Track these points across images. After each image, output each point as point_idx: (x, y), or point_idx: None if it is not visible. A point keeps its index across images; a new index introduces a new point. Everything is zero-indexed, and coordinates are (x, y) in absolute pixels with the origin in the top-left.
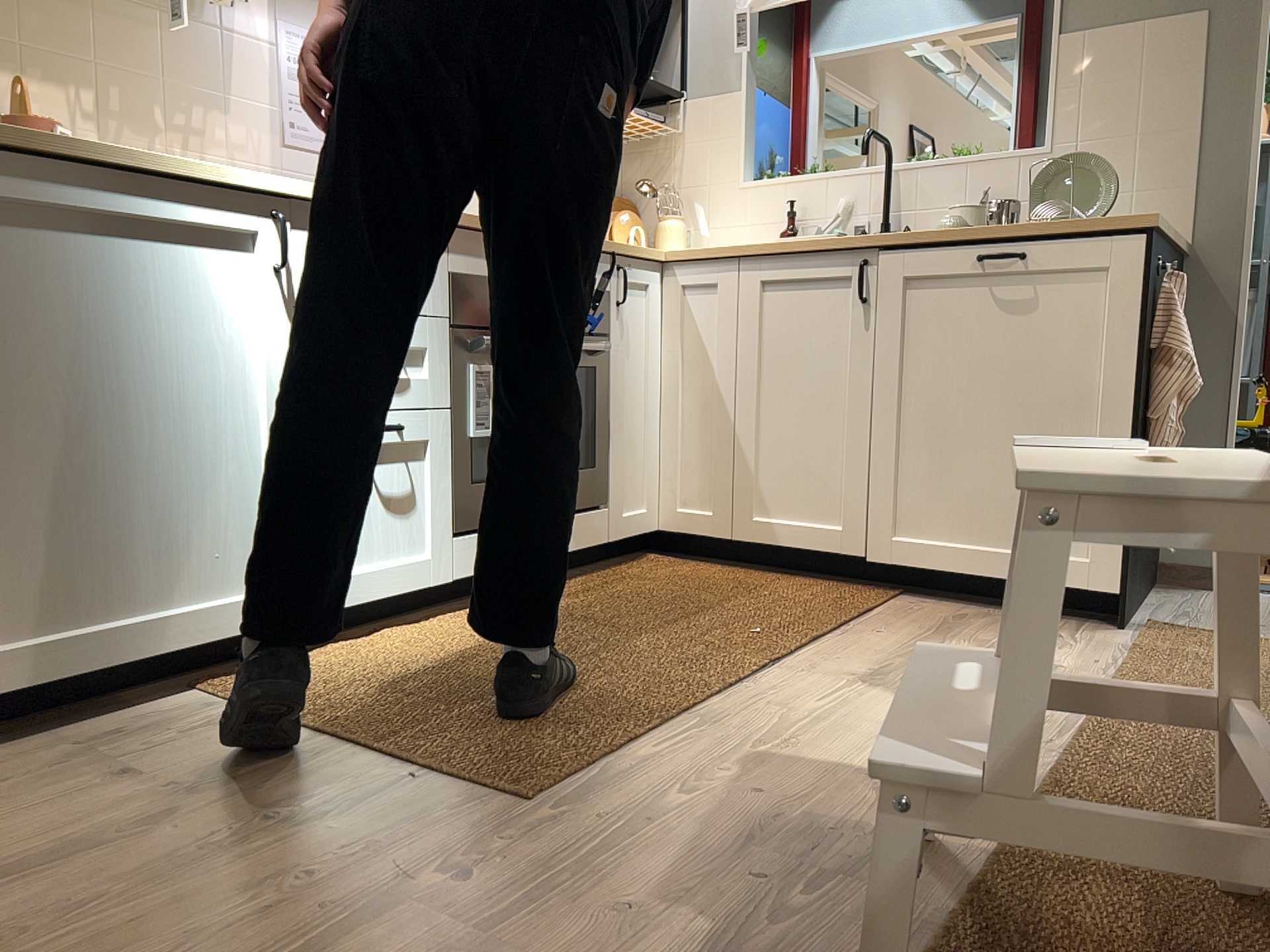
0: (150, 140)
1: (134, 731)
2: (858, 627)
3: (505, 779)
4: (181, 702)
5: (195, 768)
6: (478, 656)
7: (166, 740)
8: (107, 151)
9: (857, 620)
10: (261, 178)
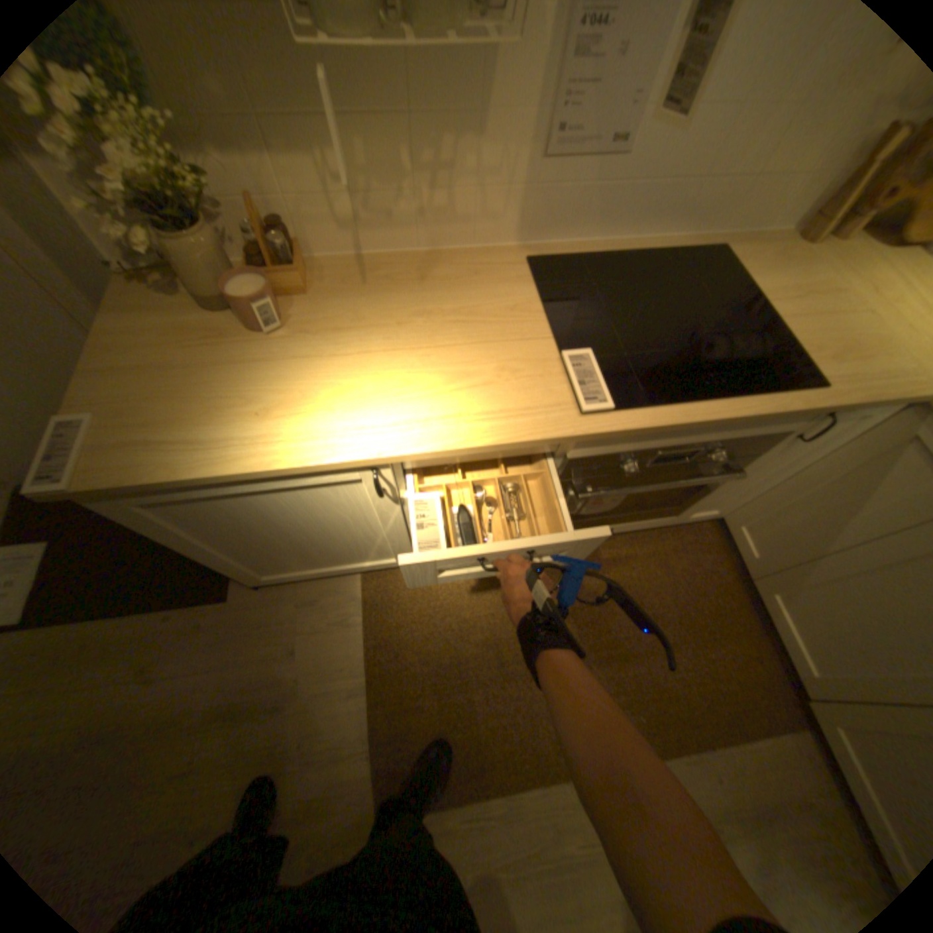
0: (392, 180)
1: (319, 605)
2: (708, 772)
3: (380, 803)
4: (346, 588)
5: (312, 667)
6: (482, 631)
7: (321, 626)
8: (207, 469)
9: (721, 758)
10: (355, 452)
